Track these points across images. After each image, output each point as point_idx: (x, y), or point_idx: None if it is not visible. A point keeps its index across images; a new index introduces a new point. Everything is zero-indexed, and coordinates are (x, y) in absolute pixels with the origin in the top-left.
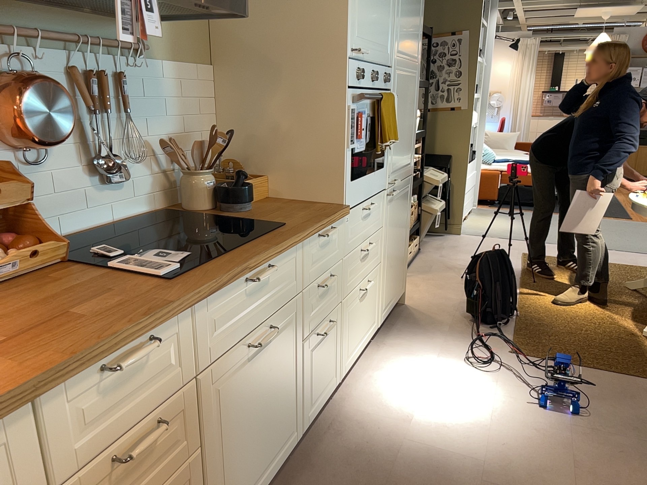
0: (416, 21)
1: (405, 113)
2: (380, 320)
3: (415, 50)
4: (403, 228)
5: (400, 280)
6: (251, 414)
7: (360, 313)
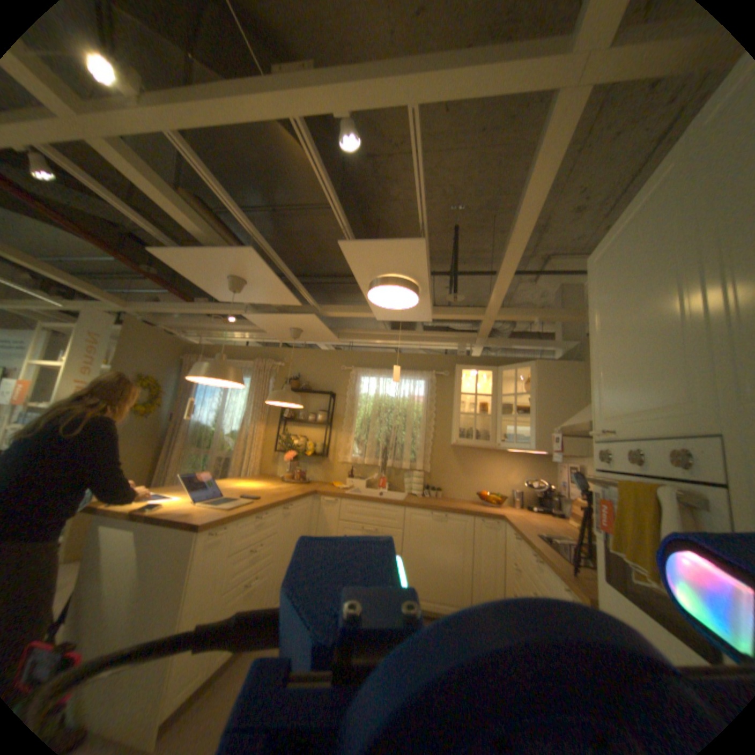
0: None
1: None
2: None
3: None
4: None
5: None
6: None
7: None
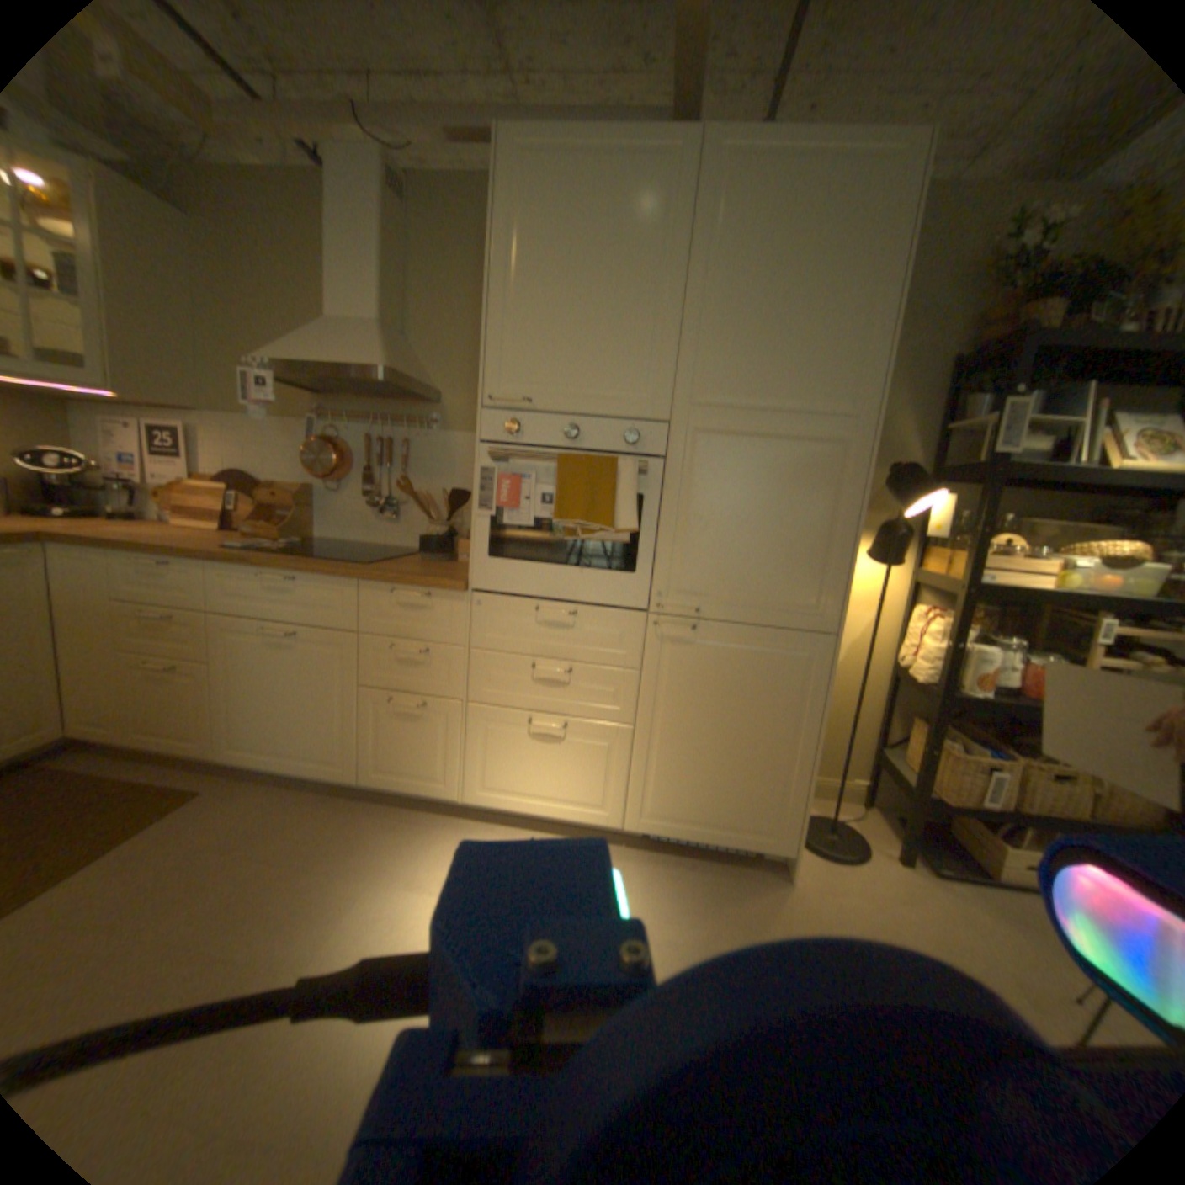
0: (836, 330)
1: (766, 504)
2: (631, 826)
3: (839, 386)
4: (773, 723)
5: (758, 820)
6: (264, 692)
7: (531, 757)
